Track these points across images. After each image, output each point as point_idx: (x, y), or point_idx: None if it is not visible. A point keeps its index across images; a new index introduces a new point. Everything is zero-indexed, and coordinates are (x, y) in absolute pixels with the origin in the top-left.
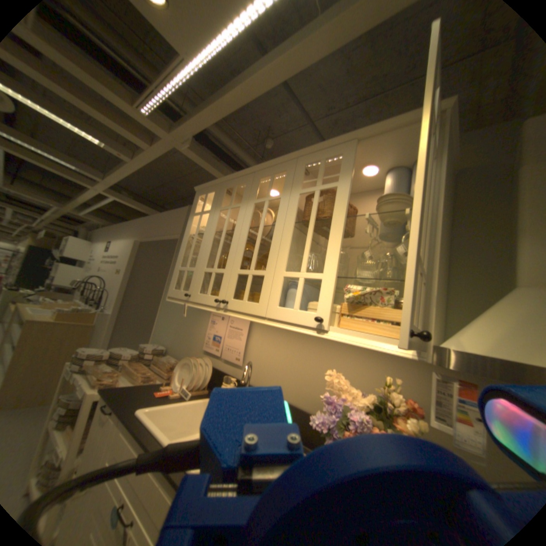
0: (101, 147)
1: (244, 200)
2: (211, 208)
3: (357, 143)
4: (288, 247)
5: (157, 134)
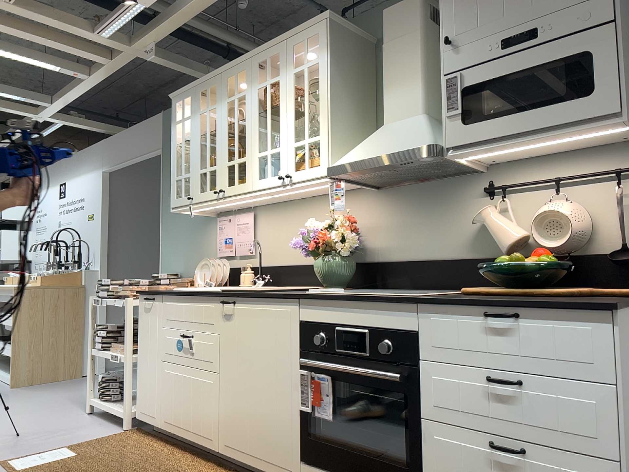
0: (58, 72)
1: (217, 101)
2: (191, 113)
3: (285, 44)
4: (256, 134)
5: (120, 50)
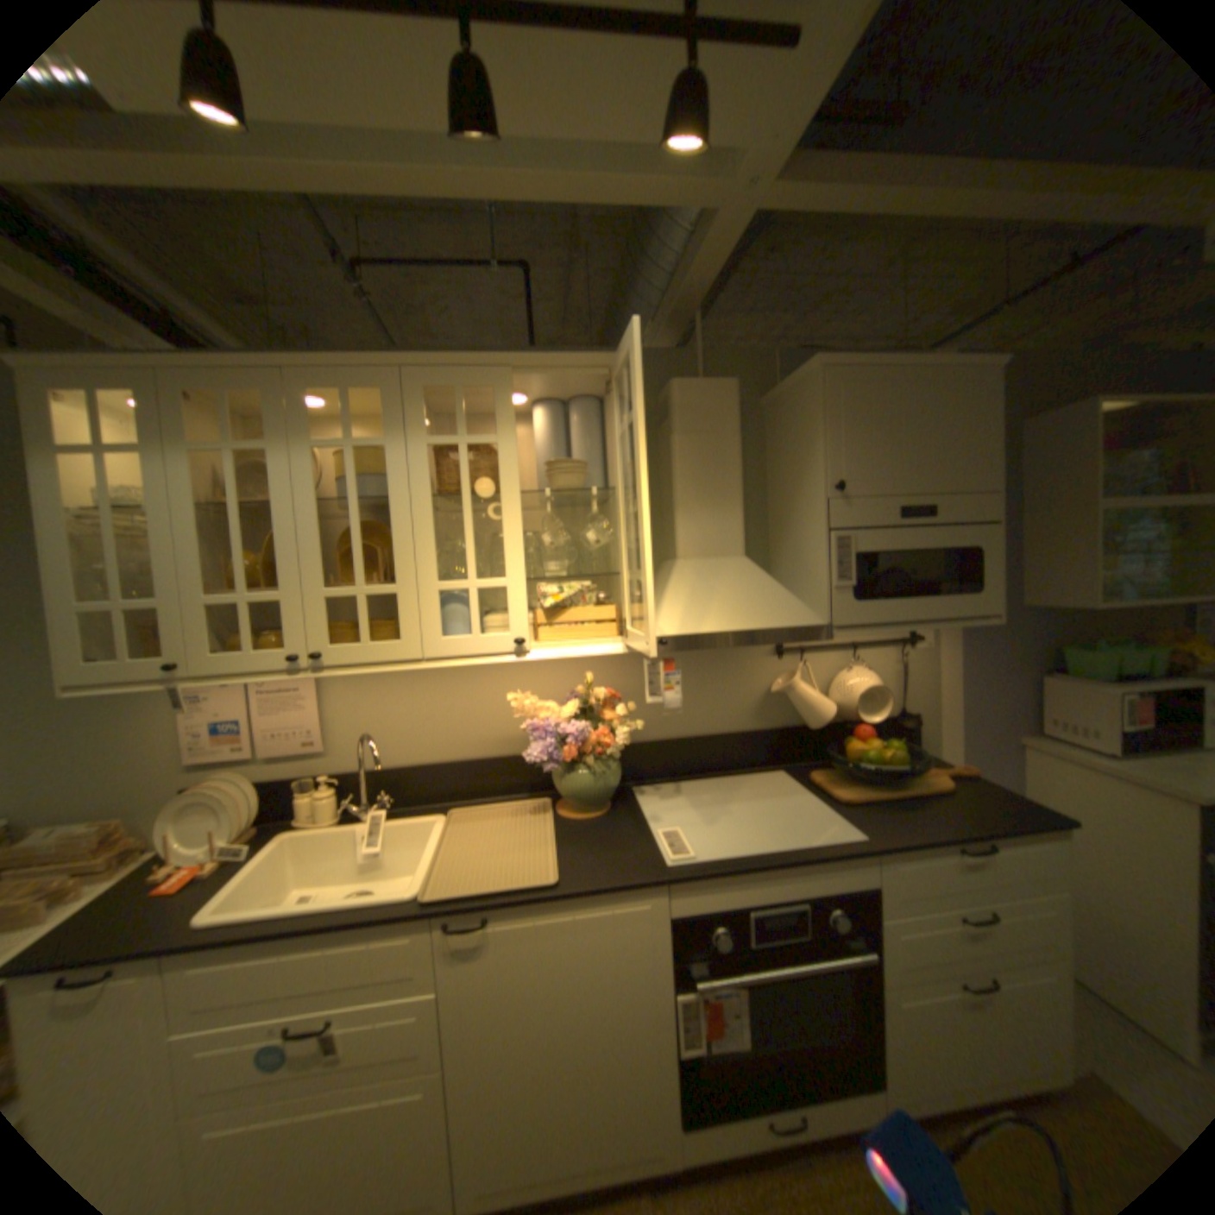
0: None
1: (271, 434)
2: (140, 437)
3: (512, 375)
4: (430, 542)
5: None
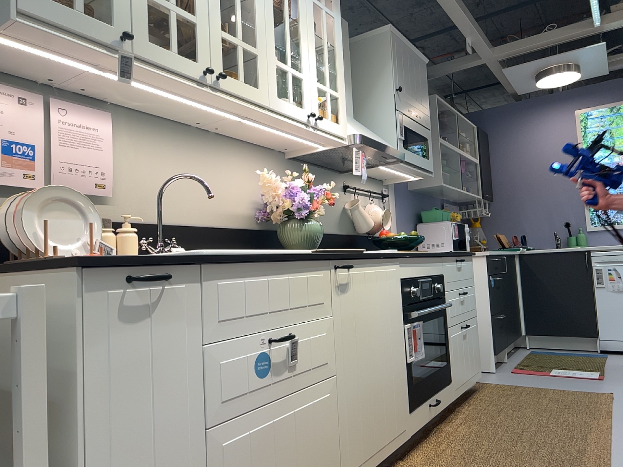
0: None
1: None
2: None
3: None
4: (272, 30)
5: None
